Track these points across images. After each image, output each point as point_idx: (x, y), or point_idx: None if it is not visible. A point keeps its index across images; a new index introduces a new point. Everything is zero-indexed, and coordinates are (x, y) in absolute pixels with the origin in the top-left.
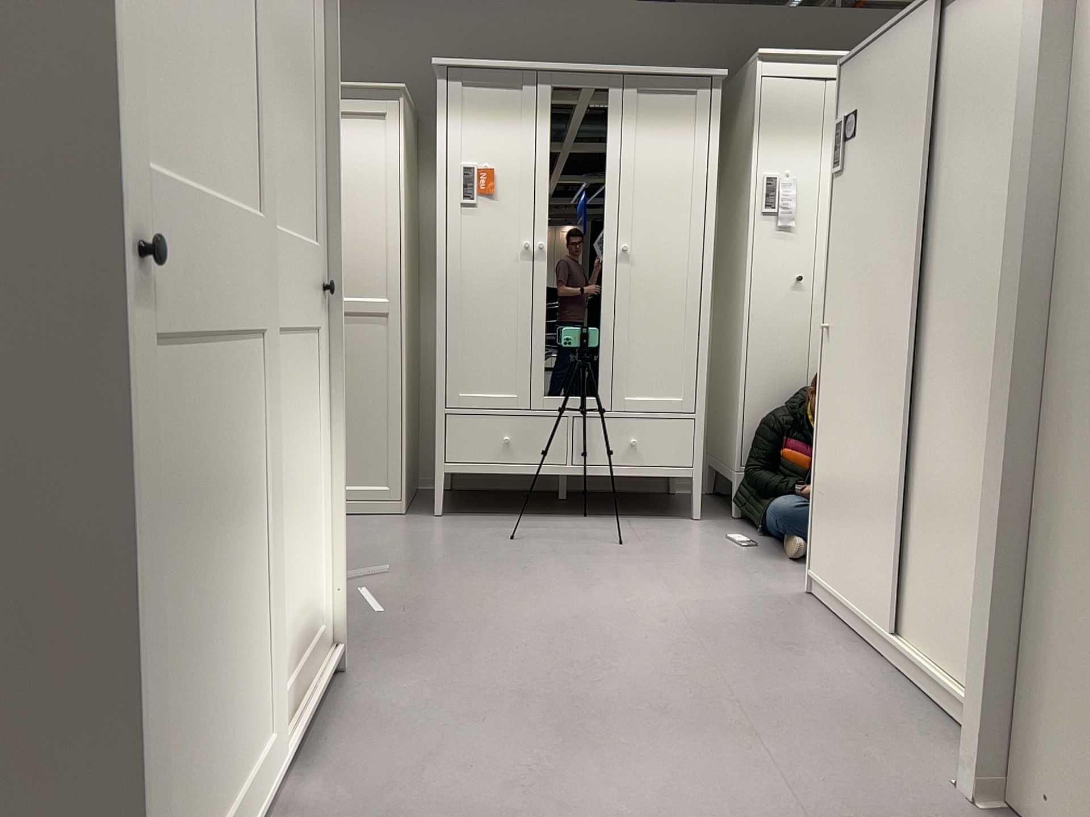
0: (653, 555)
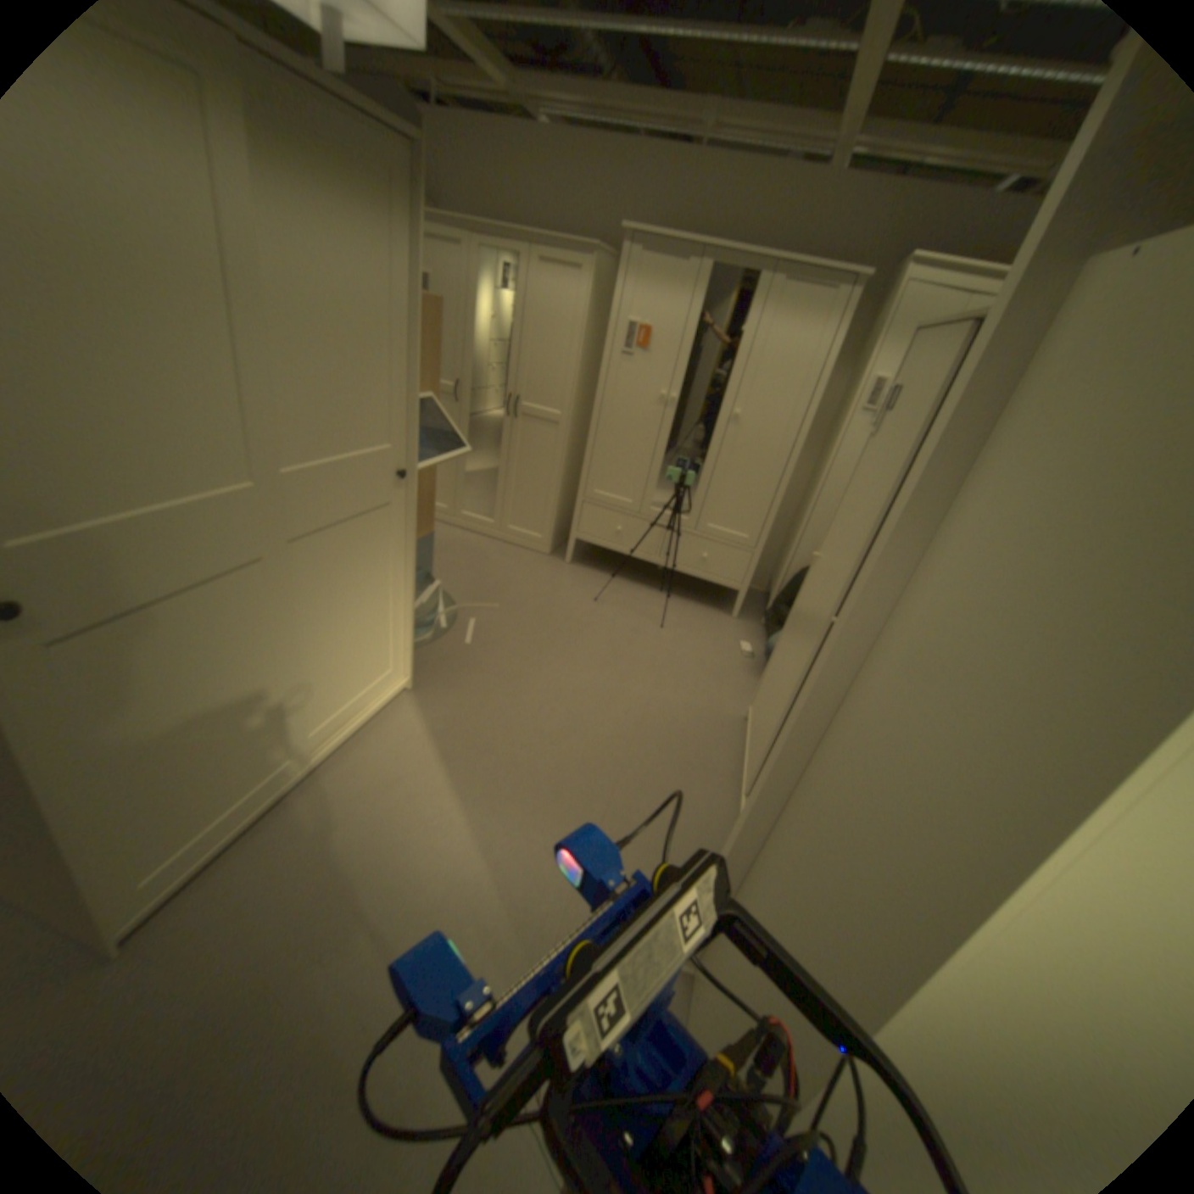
0: (675, 643)
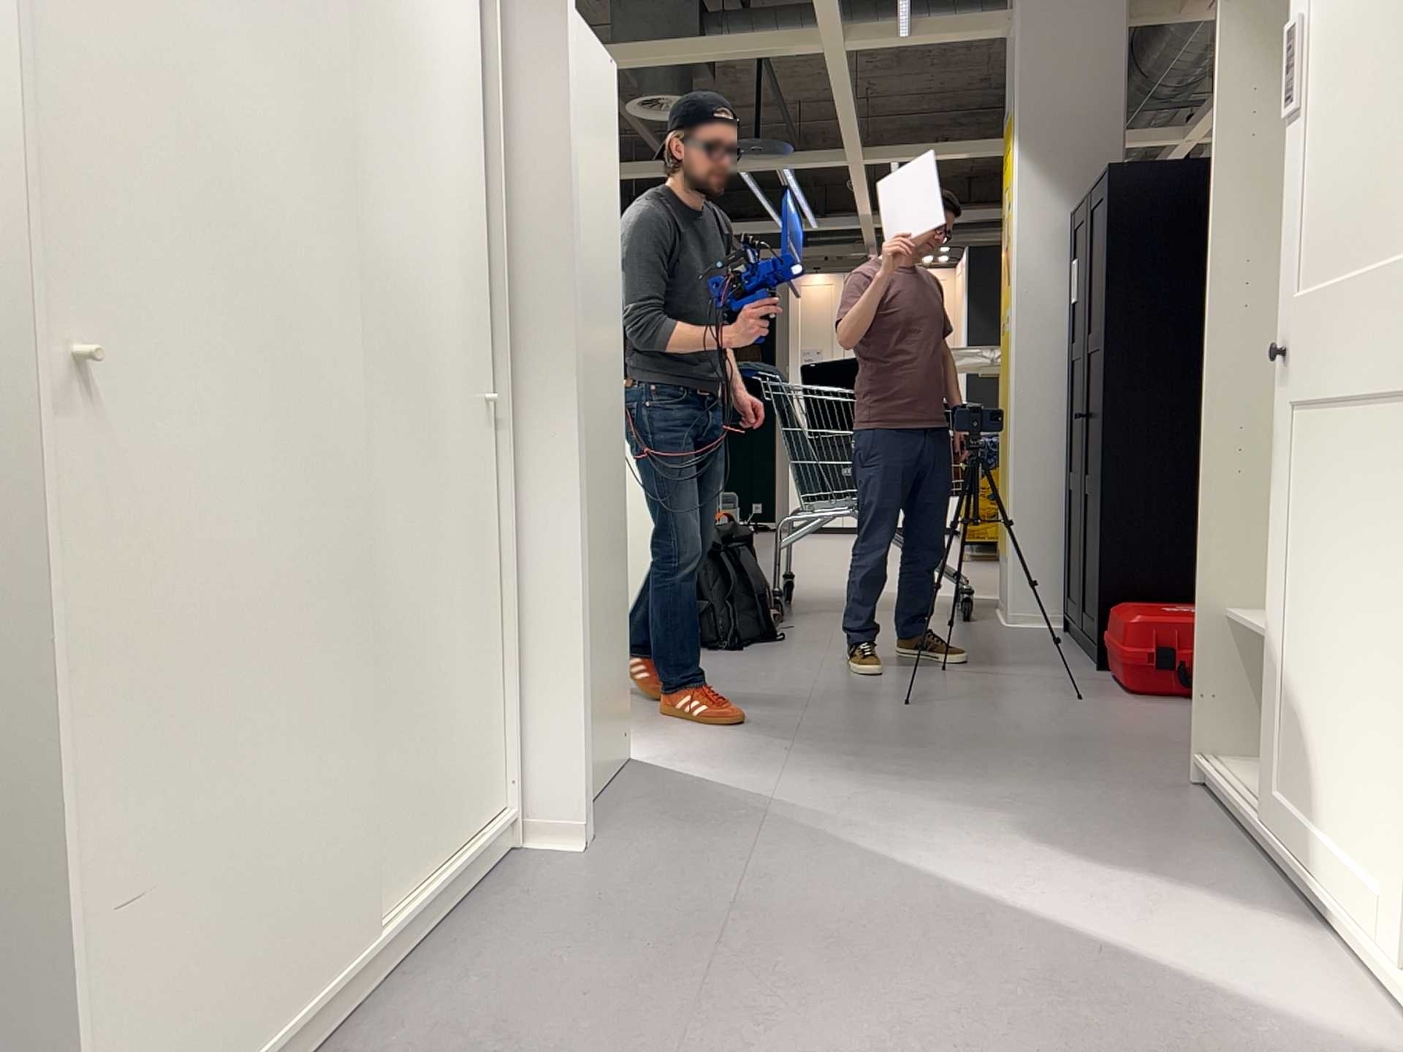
0: None
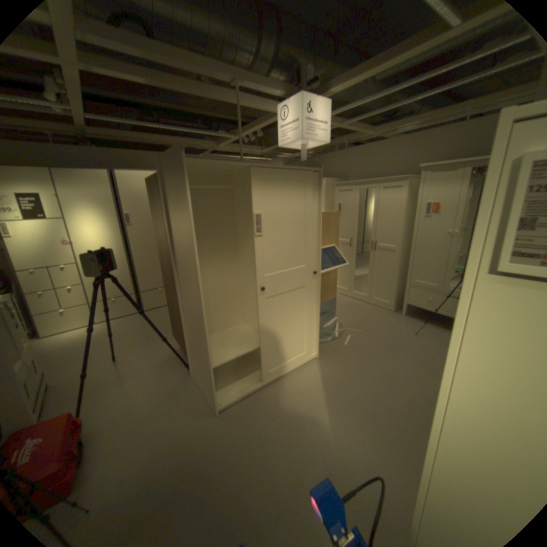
0: None
